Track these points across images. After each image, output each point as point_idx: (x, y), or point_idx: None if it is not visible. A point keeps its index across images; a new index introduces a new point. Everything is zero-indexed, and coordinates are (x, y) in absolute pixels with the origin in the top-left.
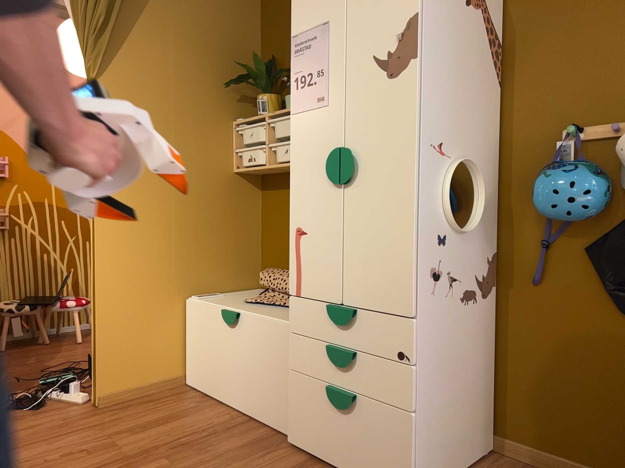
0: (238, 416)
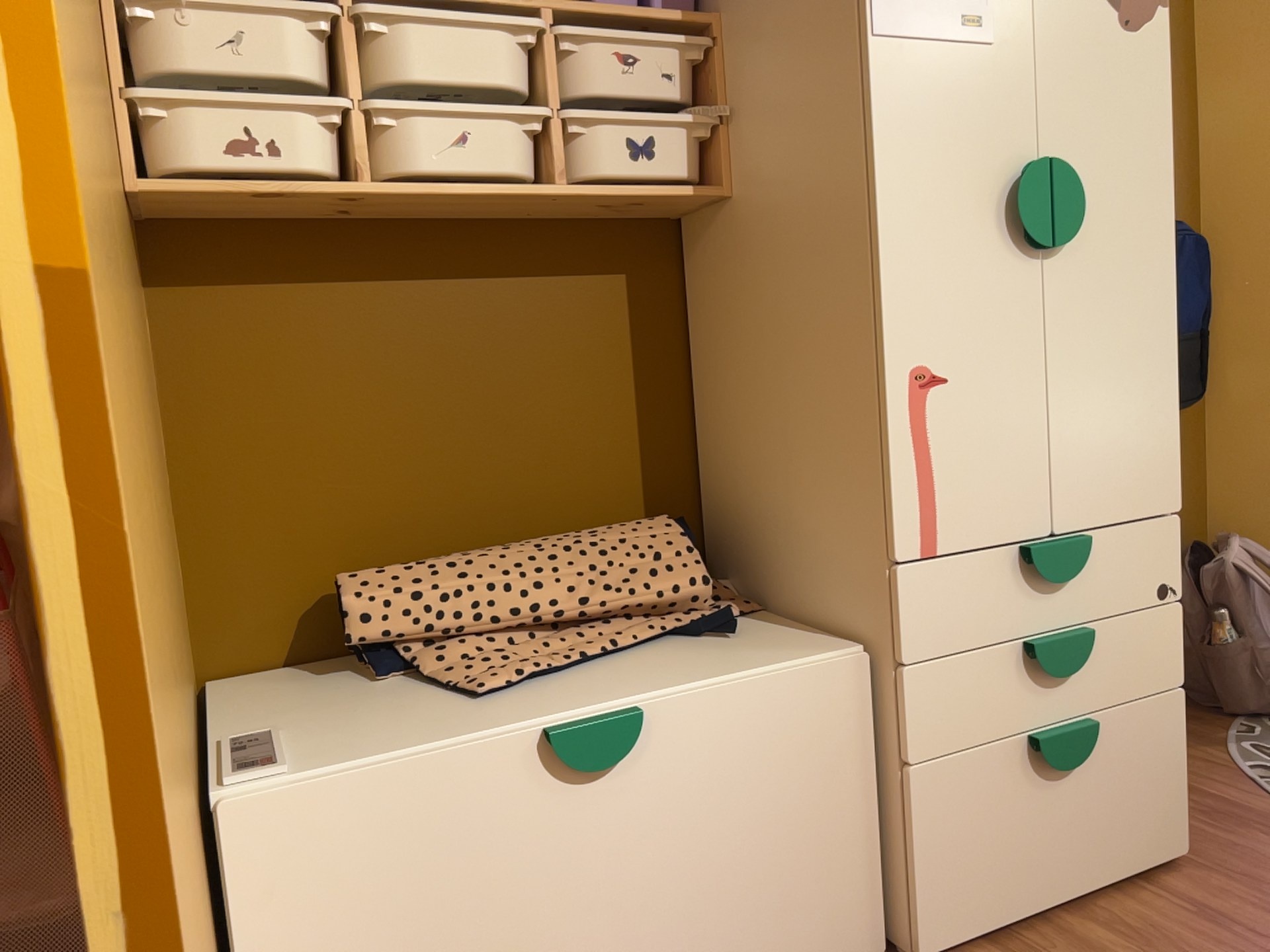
0: None
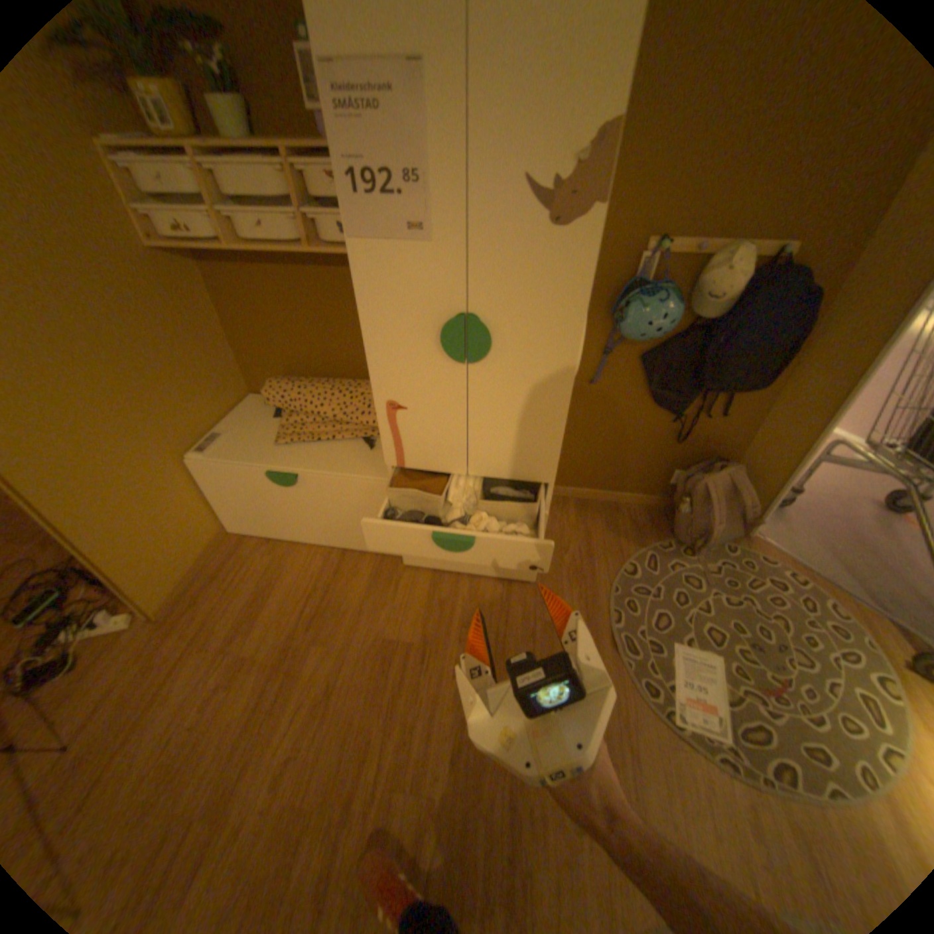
0: (327, 551)
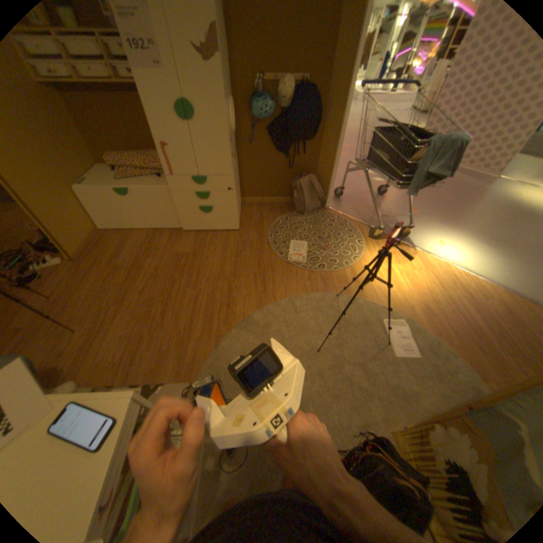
0: (148, 230)
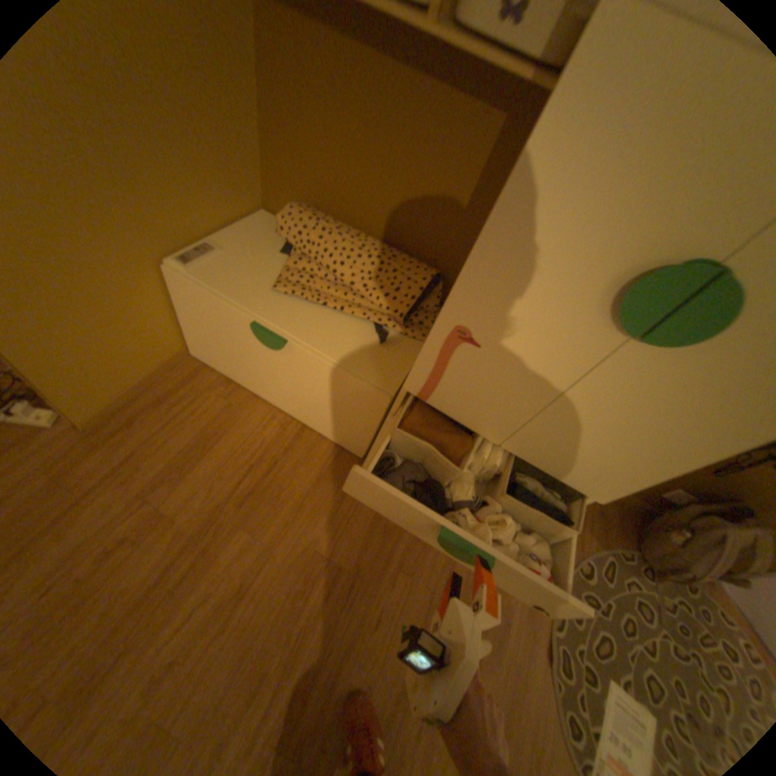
0: (288, 419)
